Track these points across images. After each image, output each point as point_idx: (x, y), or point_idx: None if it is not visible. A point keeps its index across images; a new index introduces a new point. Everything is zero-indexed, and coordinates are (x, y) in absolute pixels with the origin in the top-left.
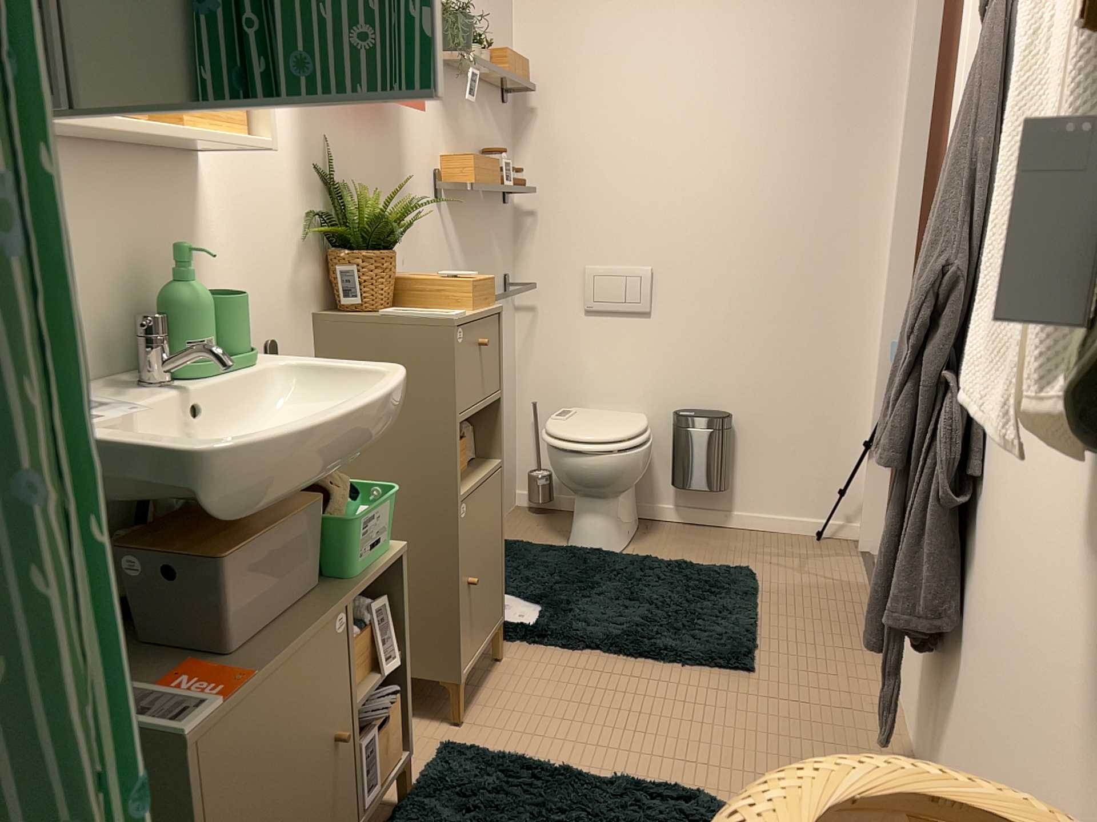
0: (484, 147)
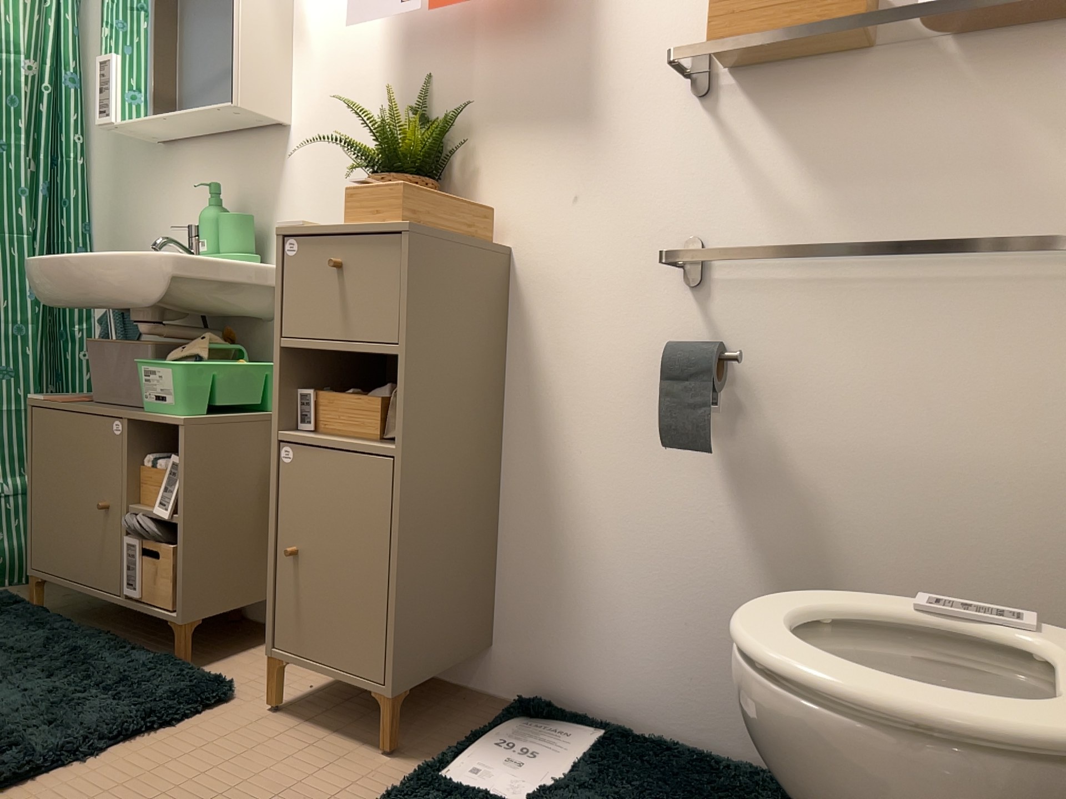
0: None
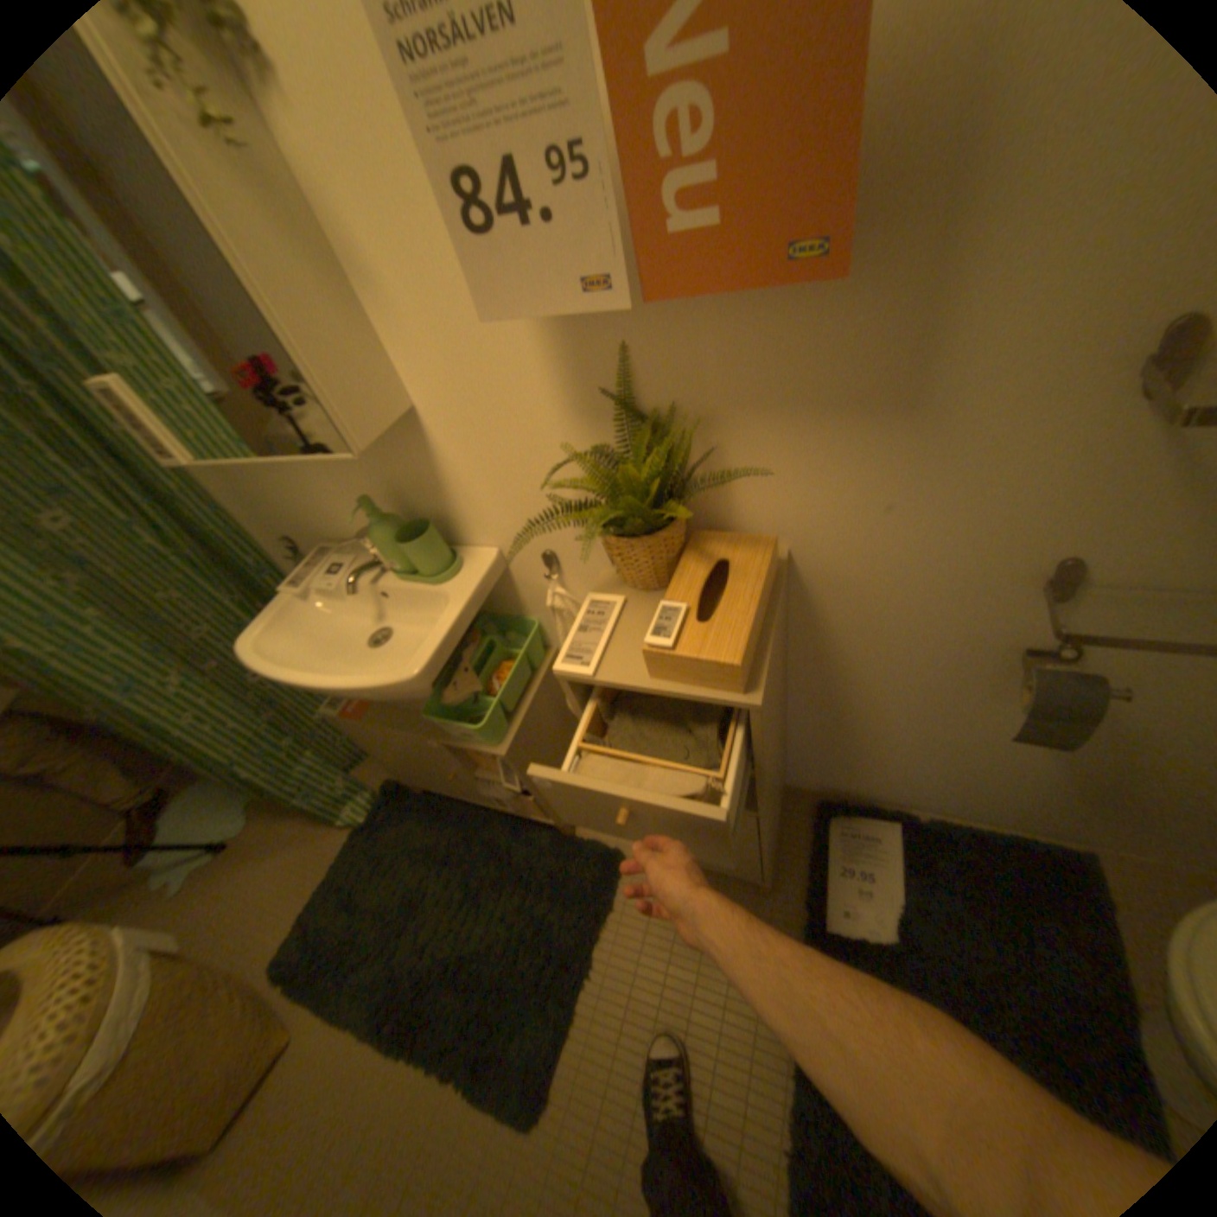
0: None
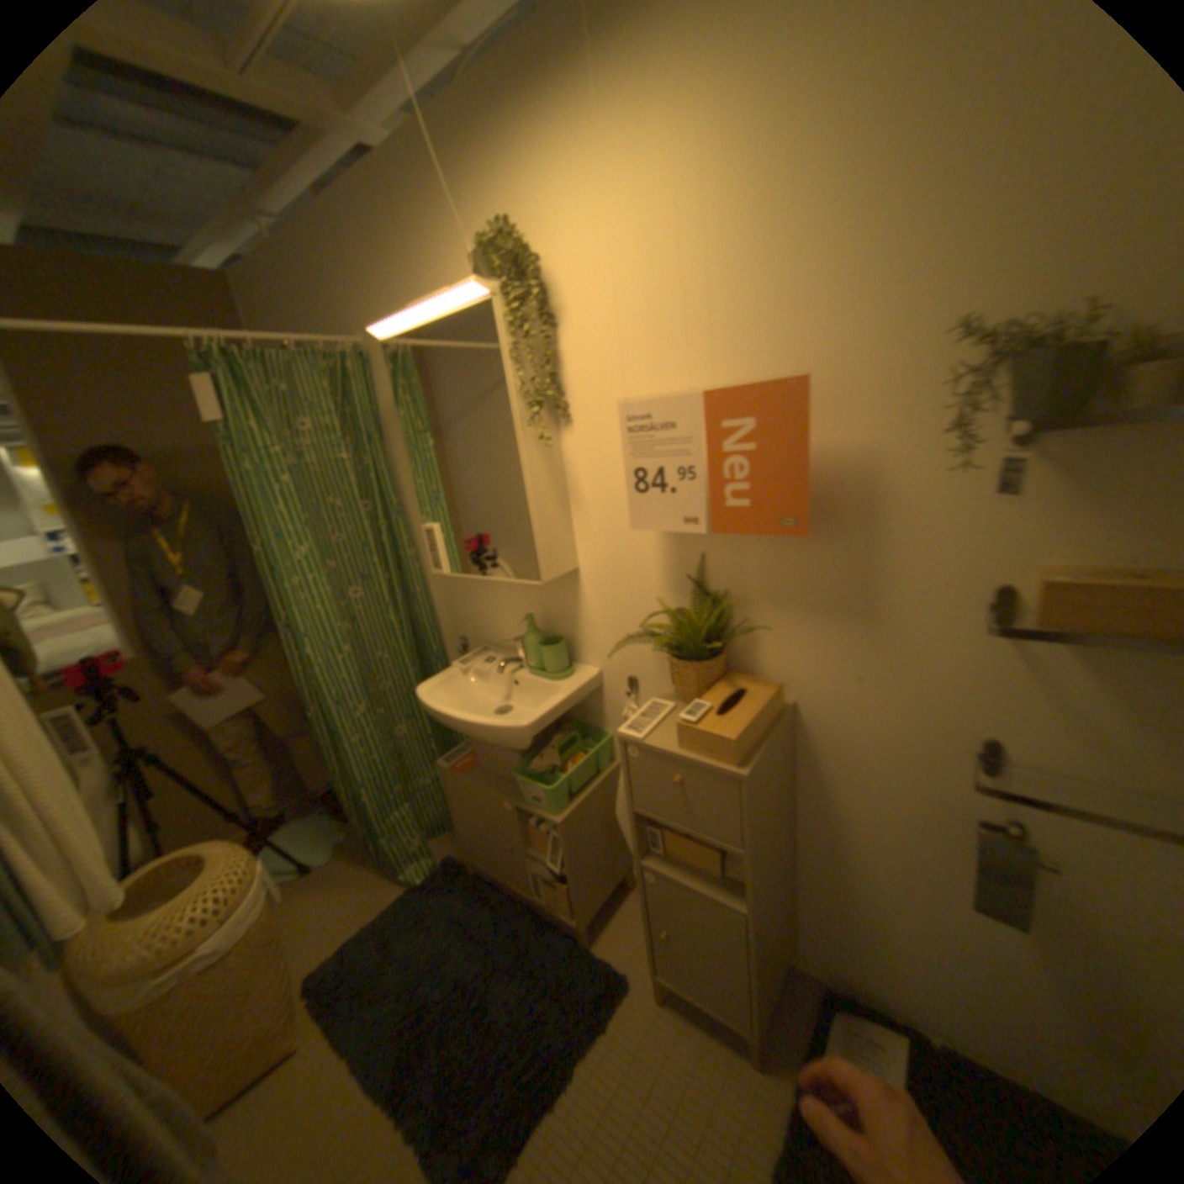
0: None
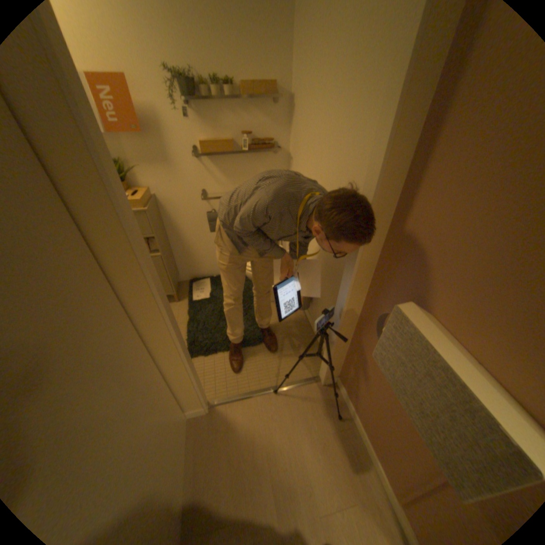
0: (245, 124)
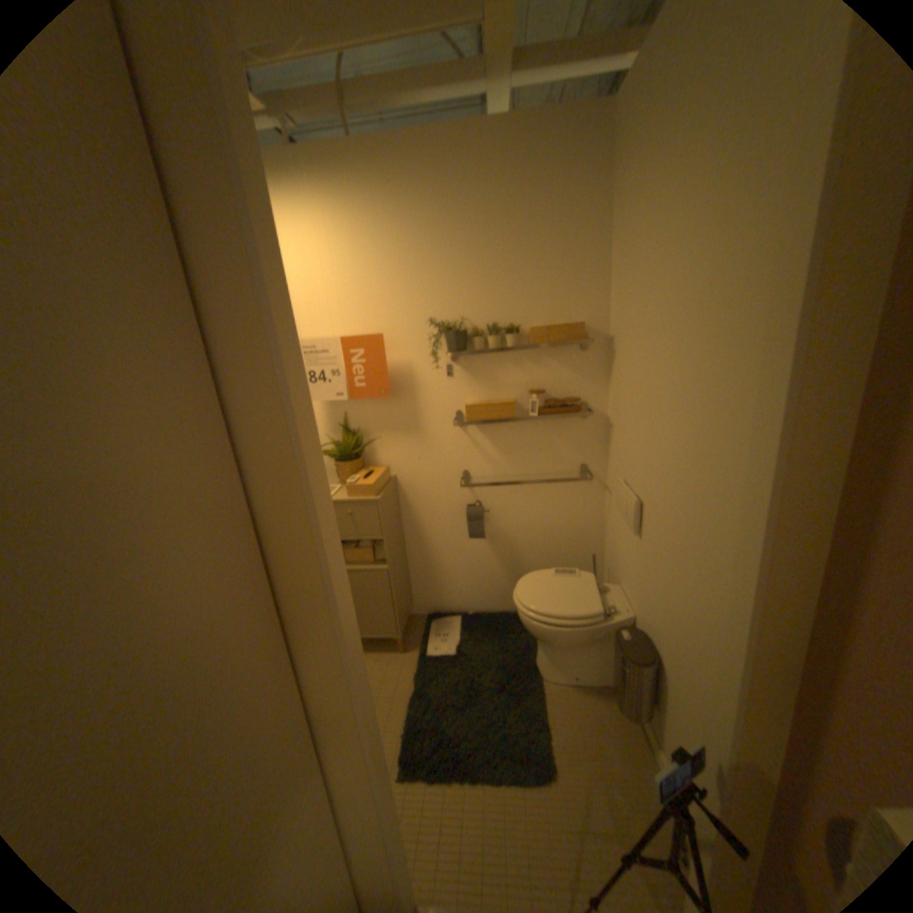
0: (534, 380)
